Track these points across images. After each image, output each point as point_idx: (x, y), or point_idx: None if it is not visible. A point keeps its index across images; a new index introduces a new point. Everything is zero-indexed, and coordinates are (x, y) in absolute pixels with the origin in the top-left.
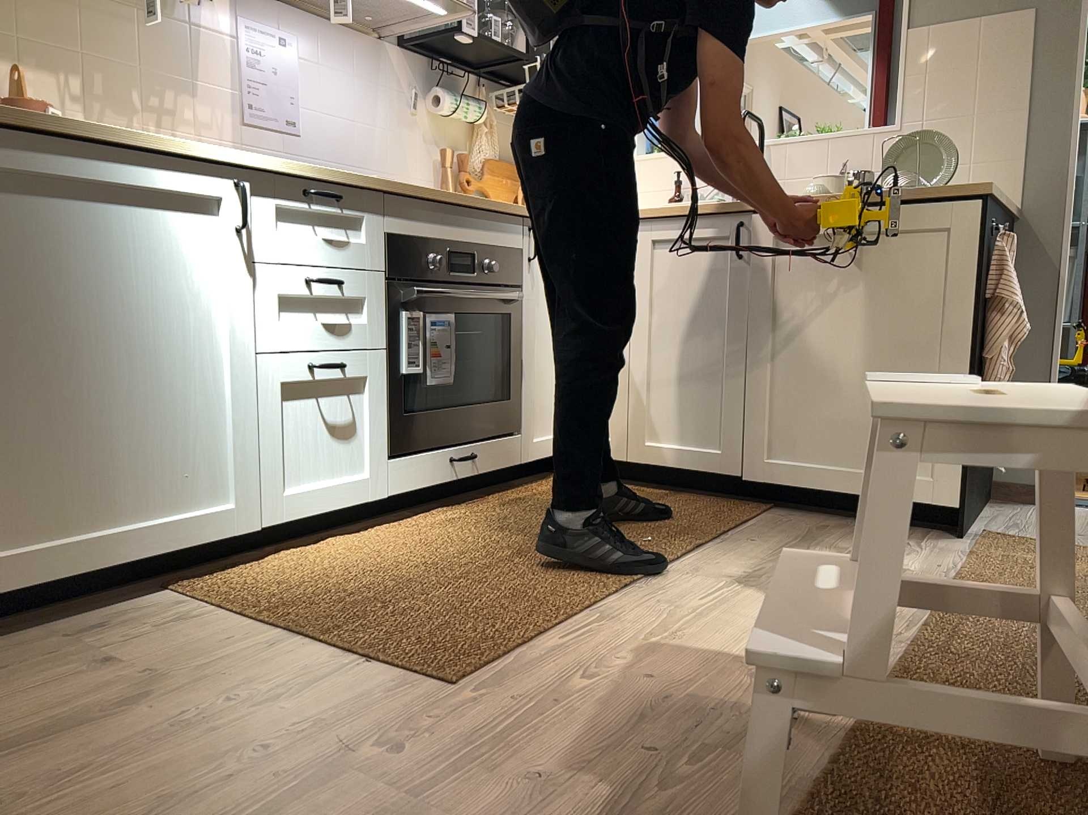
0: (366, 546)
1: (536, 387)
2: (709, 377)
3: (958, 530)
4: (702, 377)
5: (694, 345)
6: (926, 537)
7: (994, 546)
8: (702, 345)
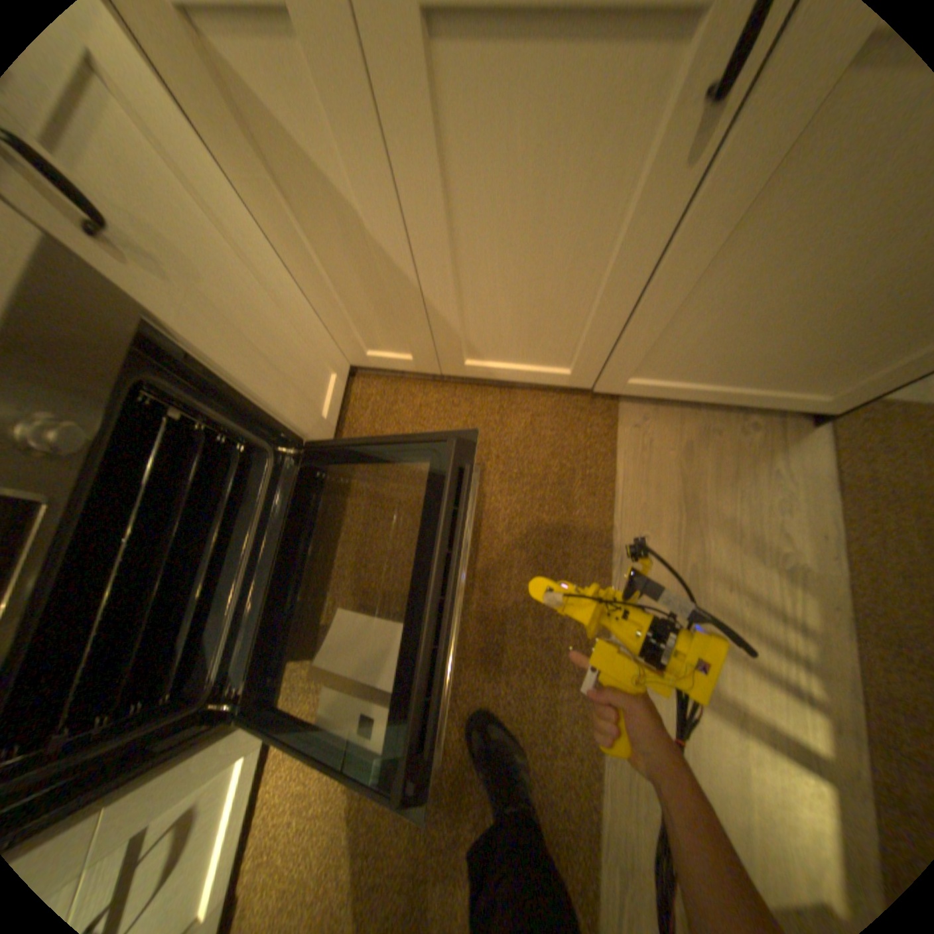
0: (309, 799)
1: (286, 376)
2: (562, 307)
3: (817, 420)
4: (548, 306)
5: (539, 267)
6: (791, 450)
7: (859, 459)
8: (556, 267)
